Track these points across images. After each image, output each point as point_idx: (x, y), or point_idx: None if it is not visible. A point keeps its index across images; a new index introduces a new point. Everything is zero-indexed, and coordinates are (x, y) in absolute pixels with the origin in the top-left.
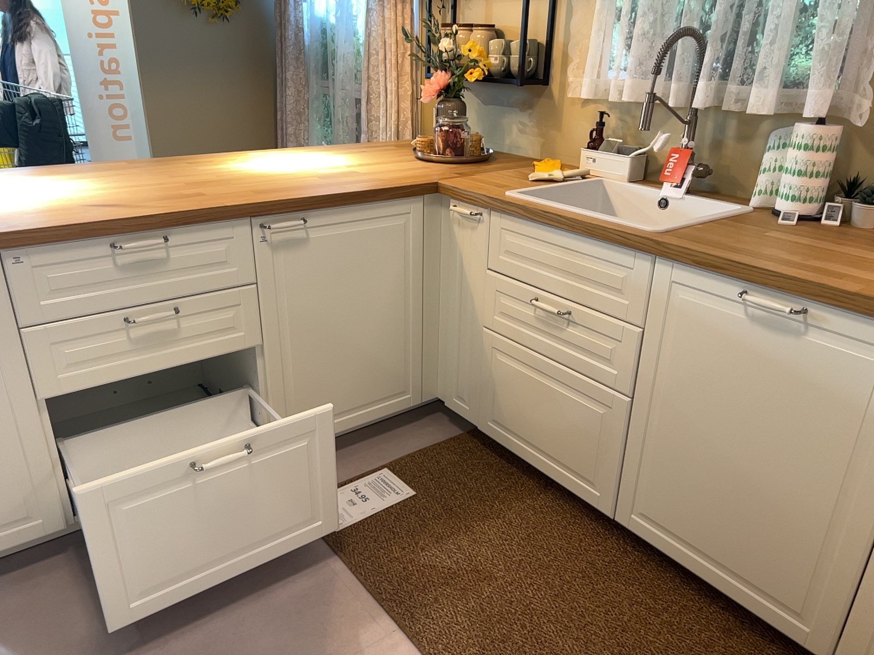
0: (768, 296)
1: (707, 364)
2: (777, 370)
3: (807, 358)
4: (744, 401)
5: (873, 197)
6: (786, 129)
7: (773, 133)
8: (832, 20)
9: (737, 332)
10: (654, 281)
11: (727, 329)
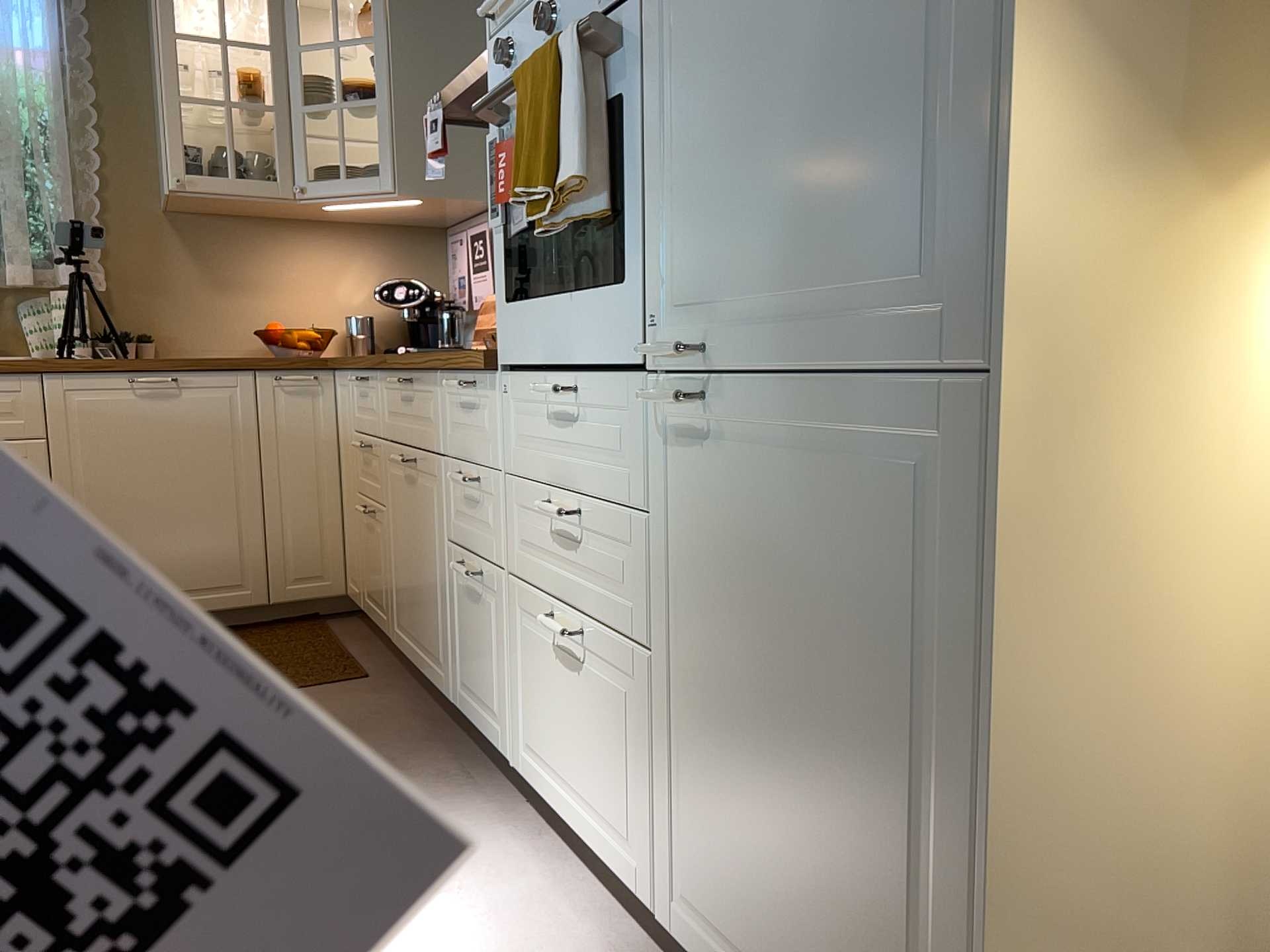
0: (147, 376)
1: (116, 442)
2: (169, 424)
3: (186, 408)
4: (153, 456)
5: (129, 336)
6: (35, 299)
7: (22, 303)
8: (54, 217)
9: (132, 409)
10: (44, 396)
11: (123, 410)
